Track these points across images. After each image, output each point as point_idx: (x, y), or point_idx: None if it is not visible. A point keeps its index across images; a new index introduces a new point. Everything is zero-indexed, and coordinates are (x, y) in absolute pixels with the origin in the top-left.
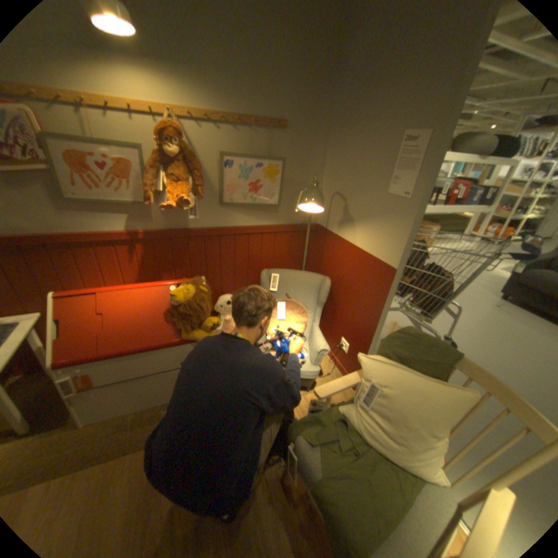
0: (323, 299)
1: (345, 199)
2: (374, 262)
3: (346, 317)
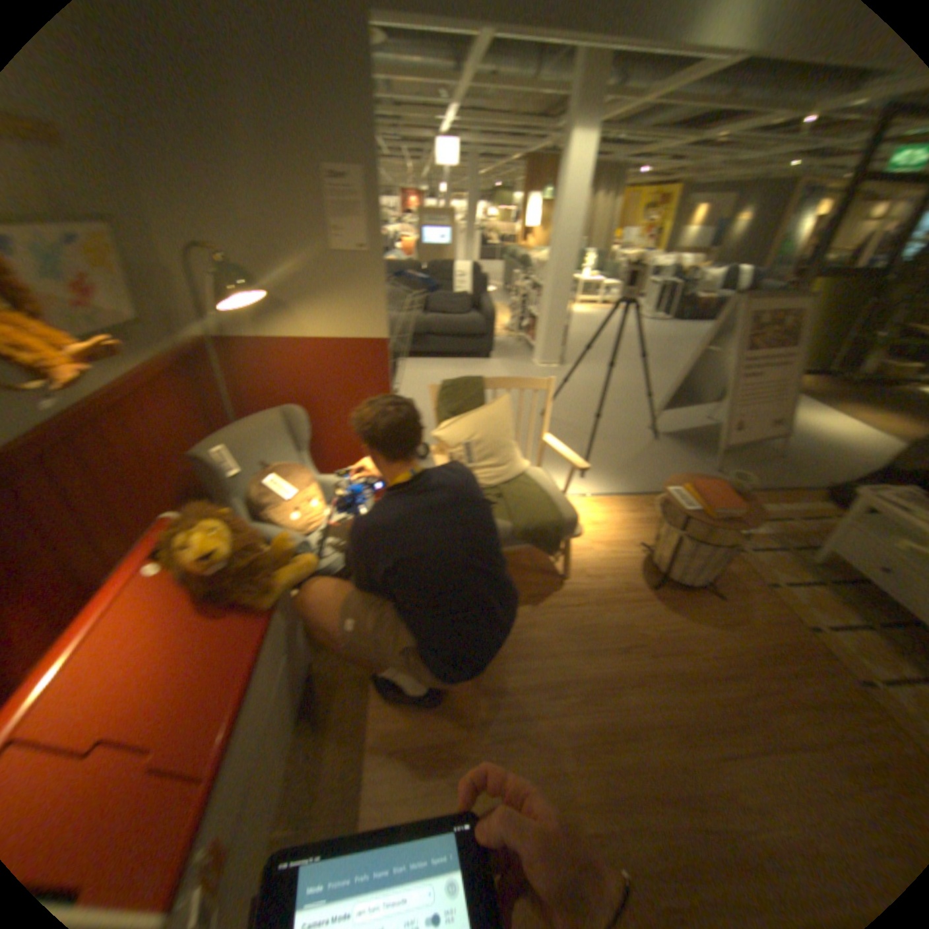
0: (308, 433)
1: (250, 274)
2: (353, 345)
3: (342, 437)
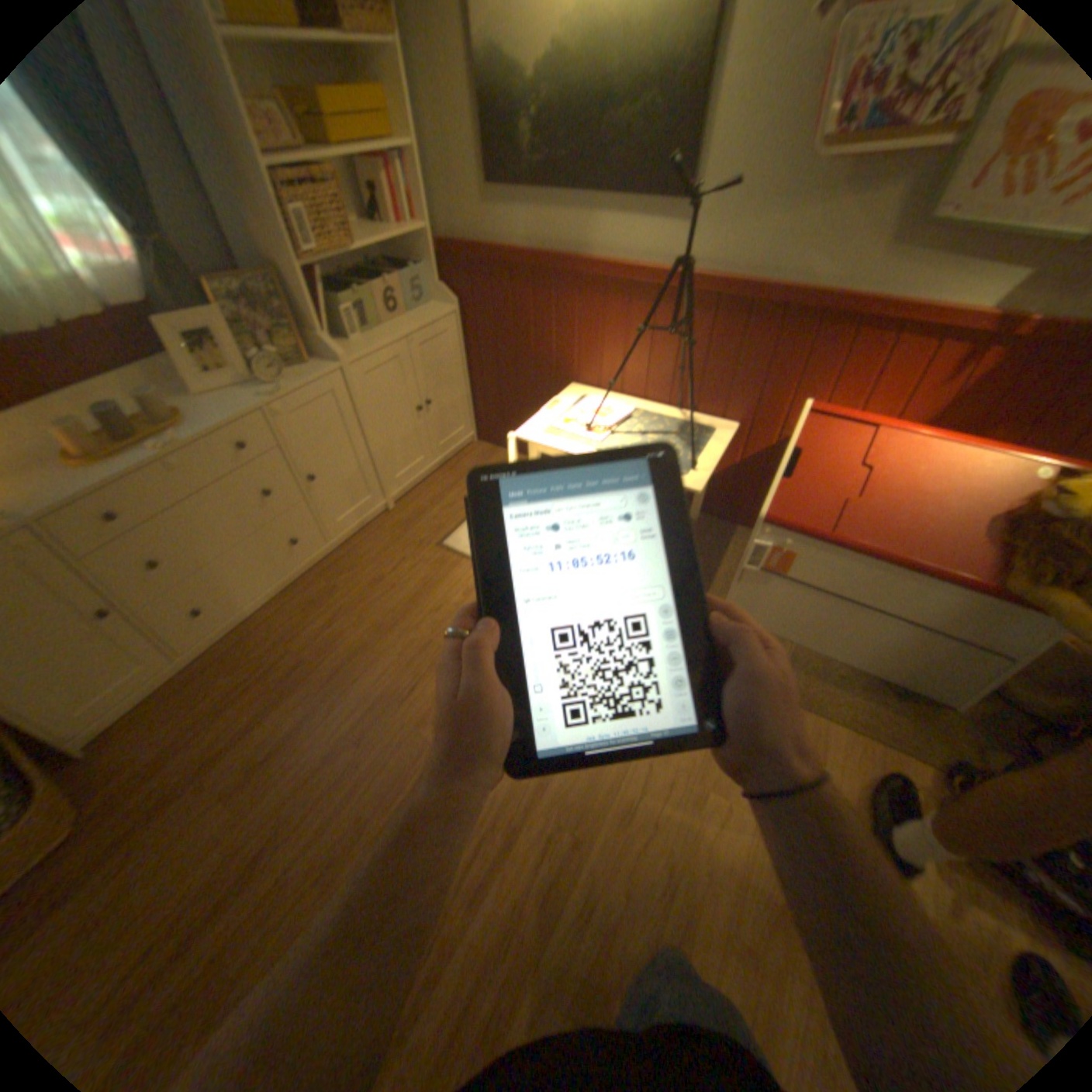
0: None
1: None
2: None
3: None
